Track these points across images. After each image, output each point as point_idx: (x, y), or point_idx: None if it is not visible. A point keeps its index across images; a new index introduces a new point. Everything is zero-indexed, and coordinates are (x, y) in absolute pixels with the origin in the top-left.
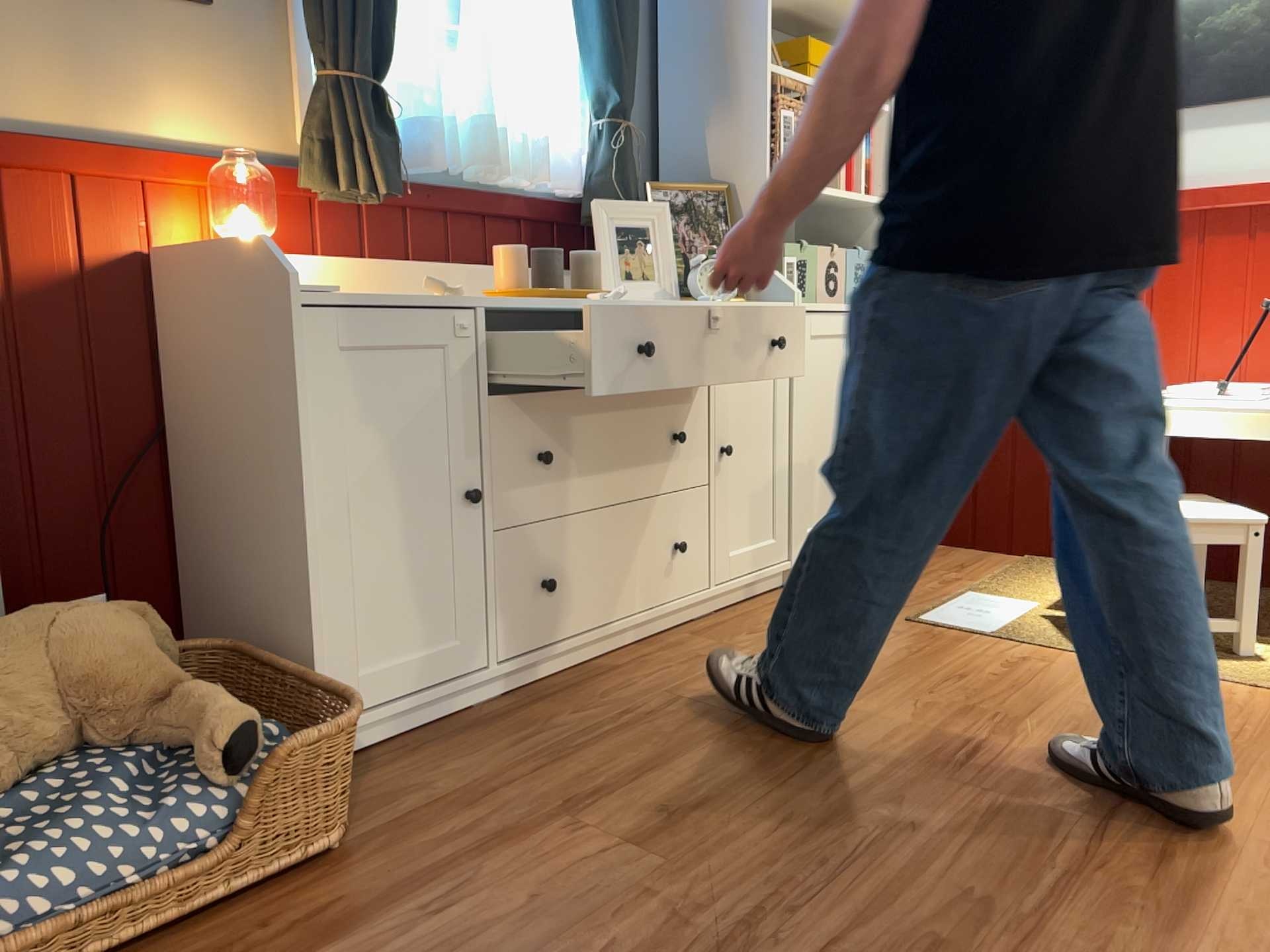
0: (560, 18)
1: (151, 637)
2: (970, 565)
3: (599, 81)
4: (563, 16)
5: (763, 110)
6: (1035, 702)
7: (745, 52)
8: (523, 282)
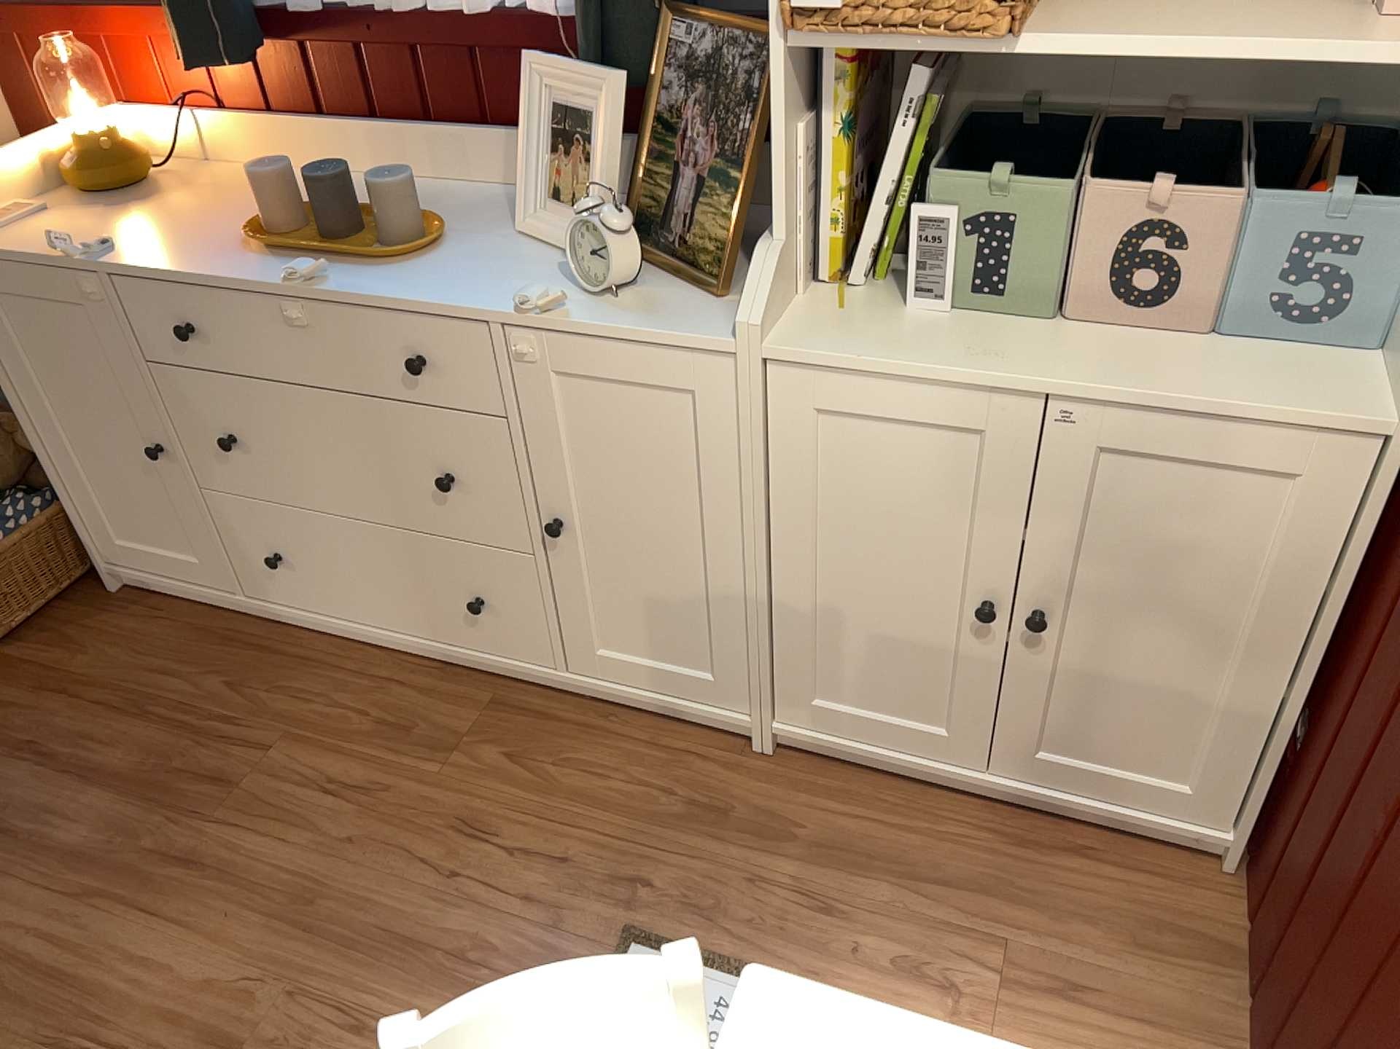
0: None
1: None
2: (1090, 1008)
3: None
4: None
5: None
6: None
7: None
8: (276, 217)
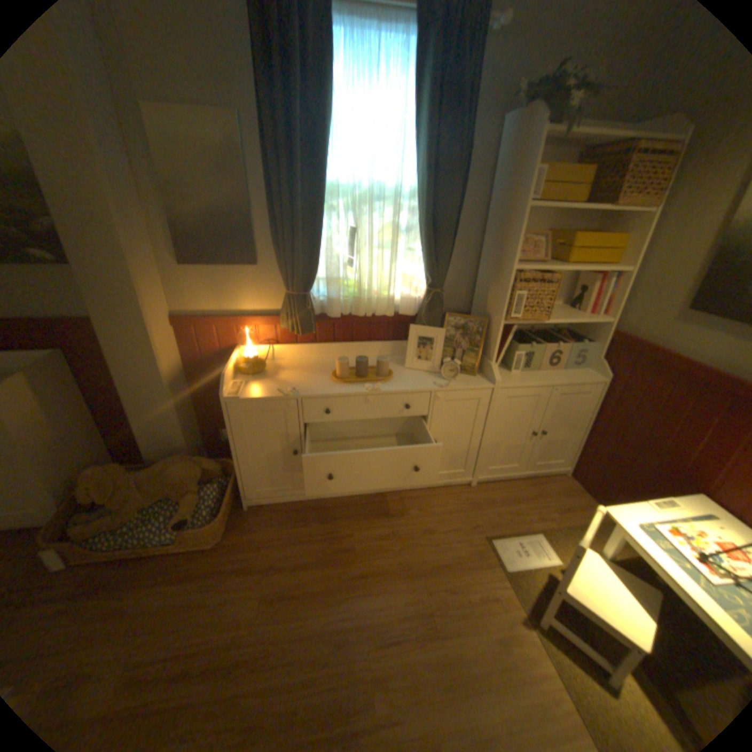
0: (414, 240)
1: (196, 473)
2: (574, 513)
3: (425, 271)
4: (414, 240)
5: (507, 290)
6: (459, 635)
7: (507, 257)
8: (344, 374)
